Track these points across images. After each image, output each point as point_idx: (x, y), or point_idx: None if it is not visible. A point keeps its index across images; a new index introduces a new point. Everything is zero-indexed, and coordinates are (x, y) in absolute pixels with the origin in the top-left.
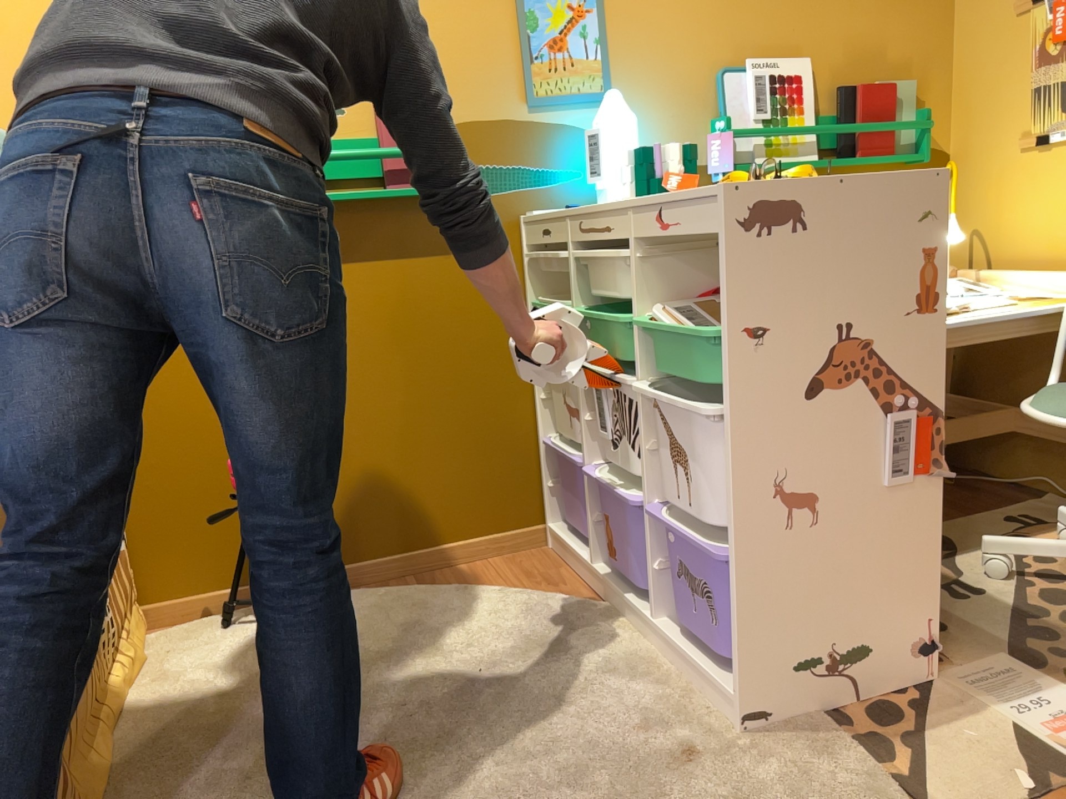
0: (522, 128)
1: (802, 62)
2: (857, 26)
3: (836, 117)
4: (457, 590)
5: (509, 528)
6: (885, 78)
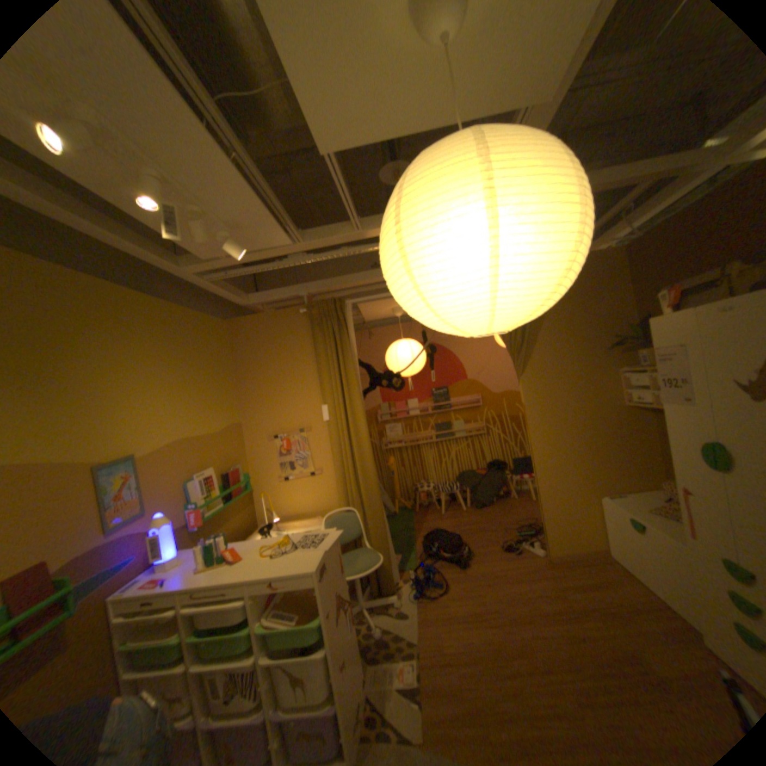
0: (102, 549)
1: (211, 469)
2: (222, 450)
3: (223, 485)
4: None
5: None
6: (232, 465)
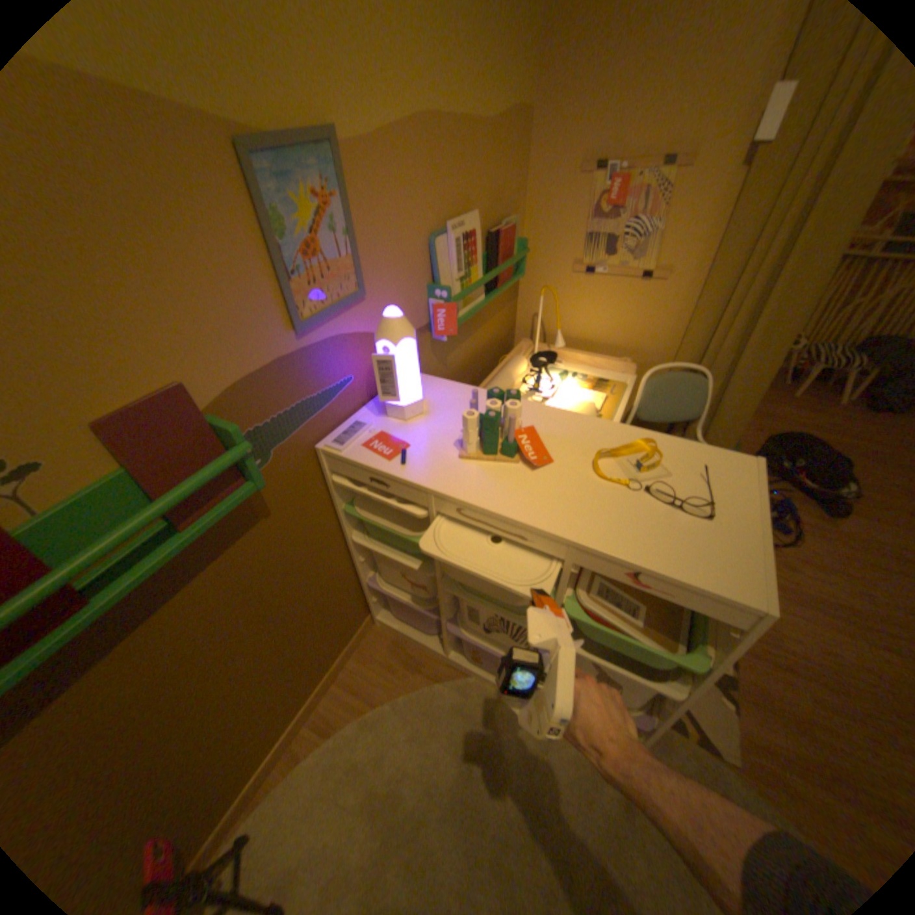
0: (295, 360)
1: (474, 214)
2: (495, 171)
3: (488, 256)
4: (362, 727)
5: (351, 638)
6: (505, 213)
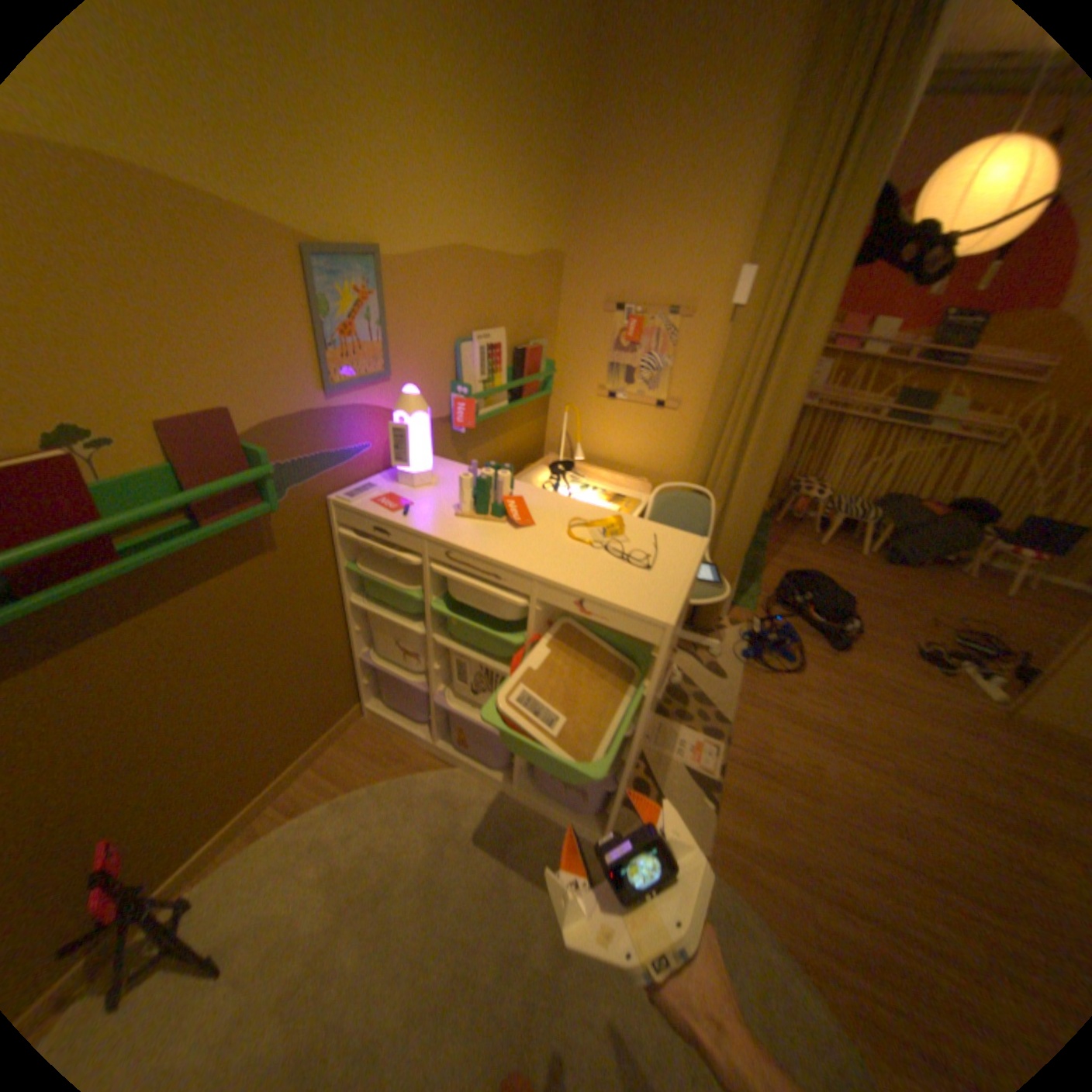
0: (322, 417)
1: (502, 331)
2: (525, 300)
3: (514, 369)
4: (334, 809)
5: (336, 723)
6: (534, 336)
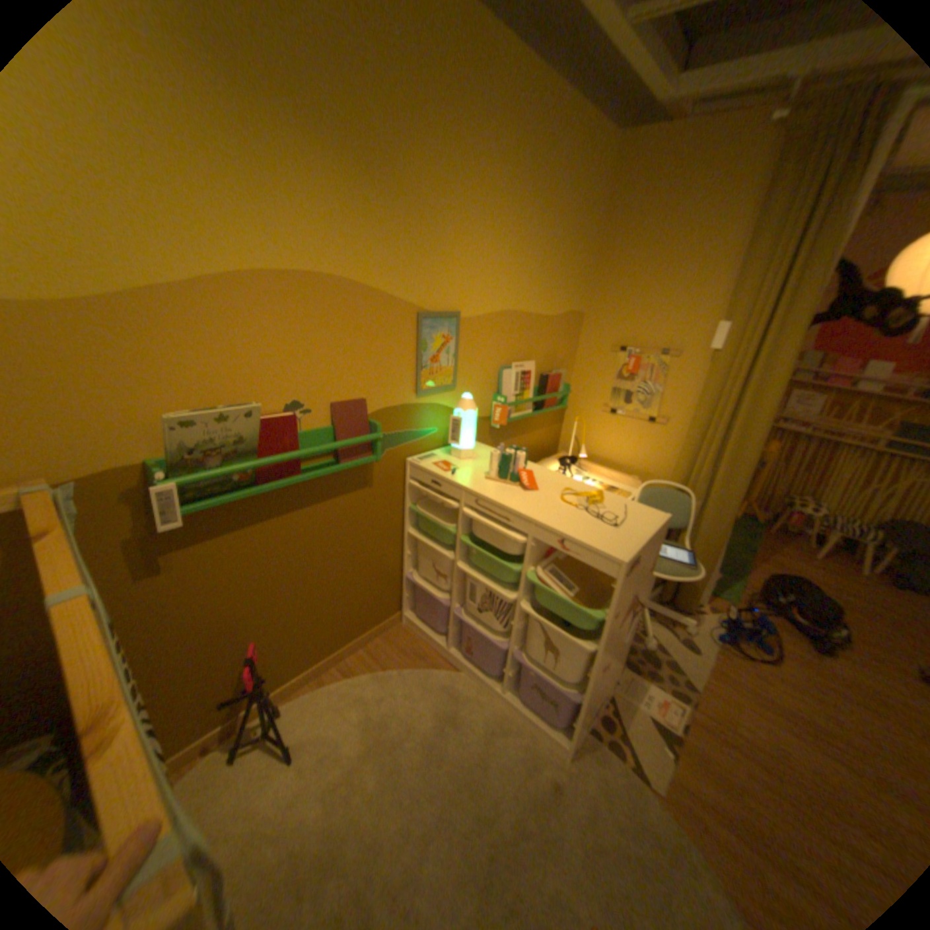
0: (411, 409)
1: (531, 362)
2: (551, 342)
3: (538, 388)
4: (374, 678)
5: (383, 620)
6: (555, 367)
